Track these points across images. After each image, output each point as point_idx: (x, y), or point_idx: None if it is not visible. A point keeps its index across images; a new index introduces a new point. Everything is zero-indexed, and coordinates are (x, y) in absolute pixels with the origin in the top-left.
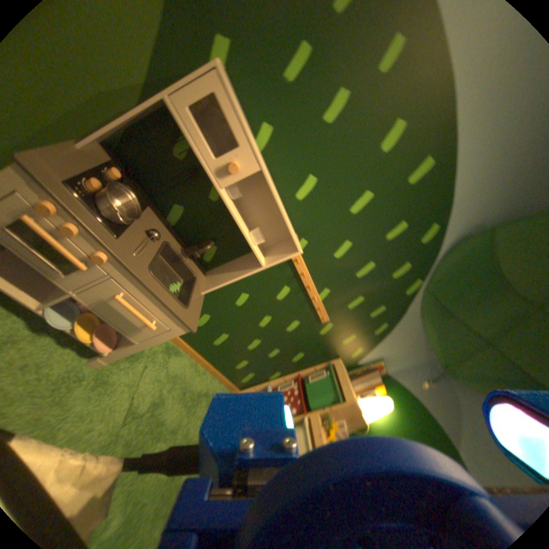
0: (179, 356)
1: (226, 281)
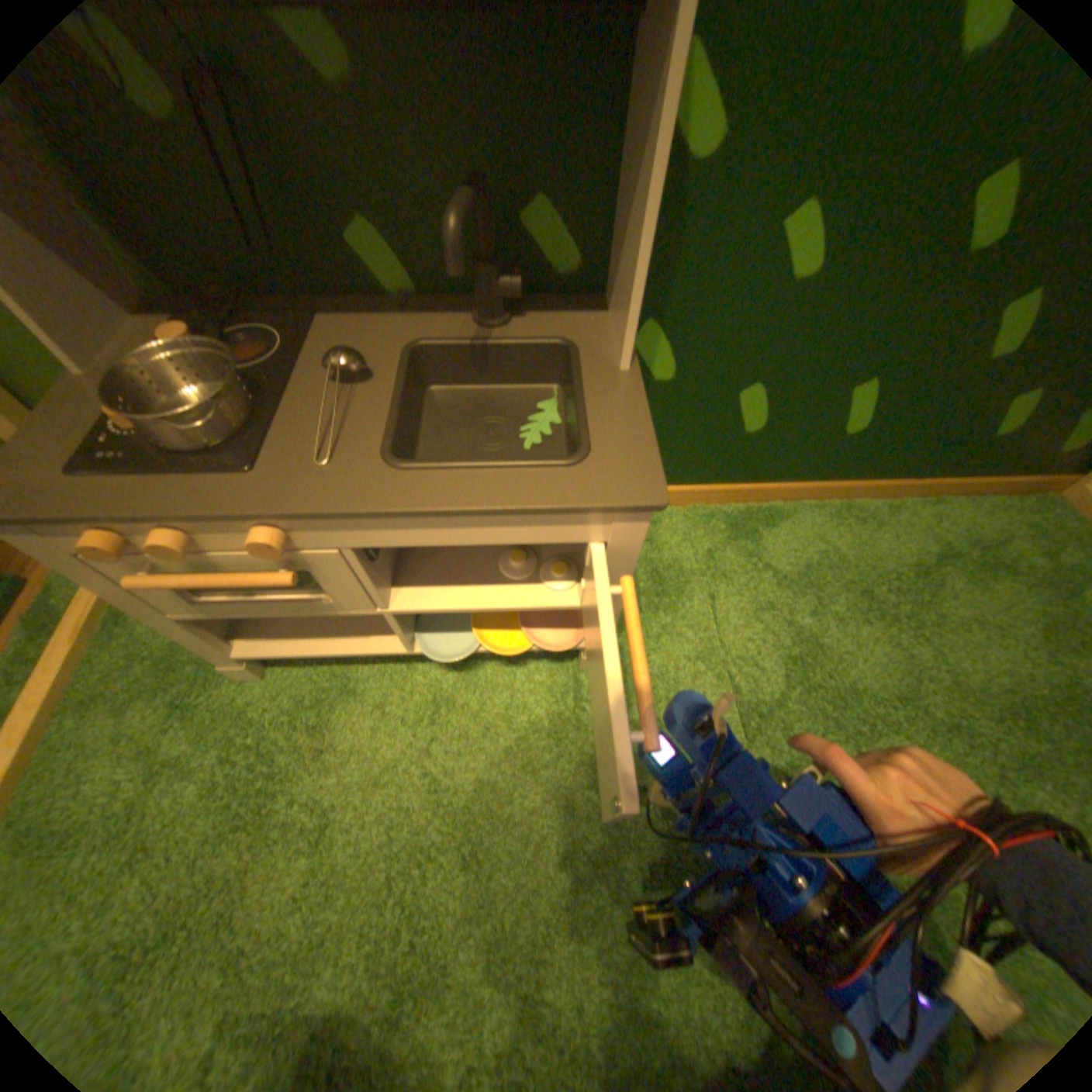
0: (786, 525)
1: (646, 260)
